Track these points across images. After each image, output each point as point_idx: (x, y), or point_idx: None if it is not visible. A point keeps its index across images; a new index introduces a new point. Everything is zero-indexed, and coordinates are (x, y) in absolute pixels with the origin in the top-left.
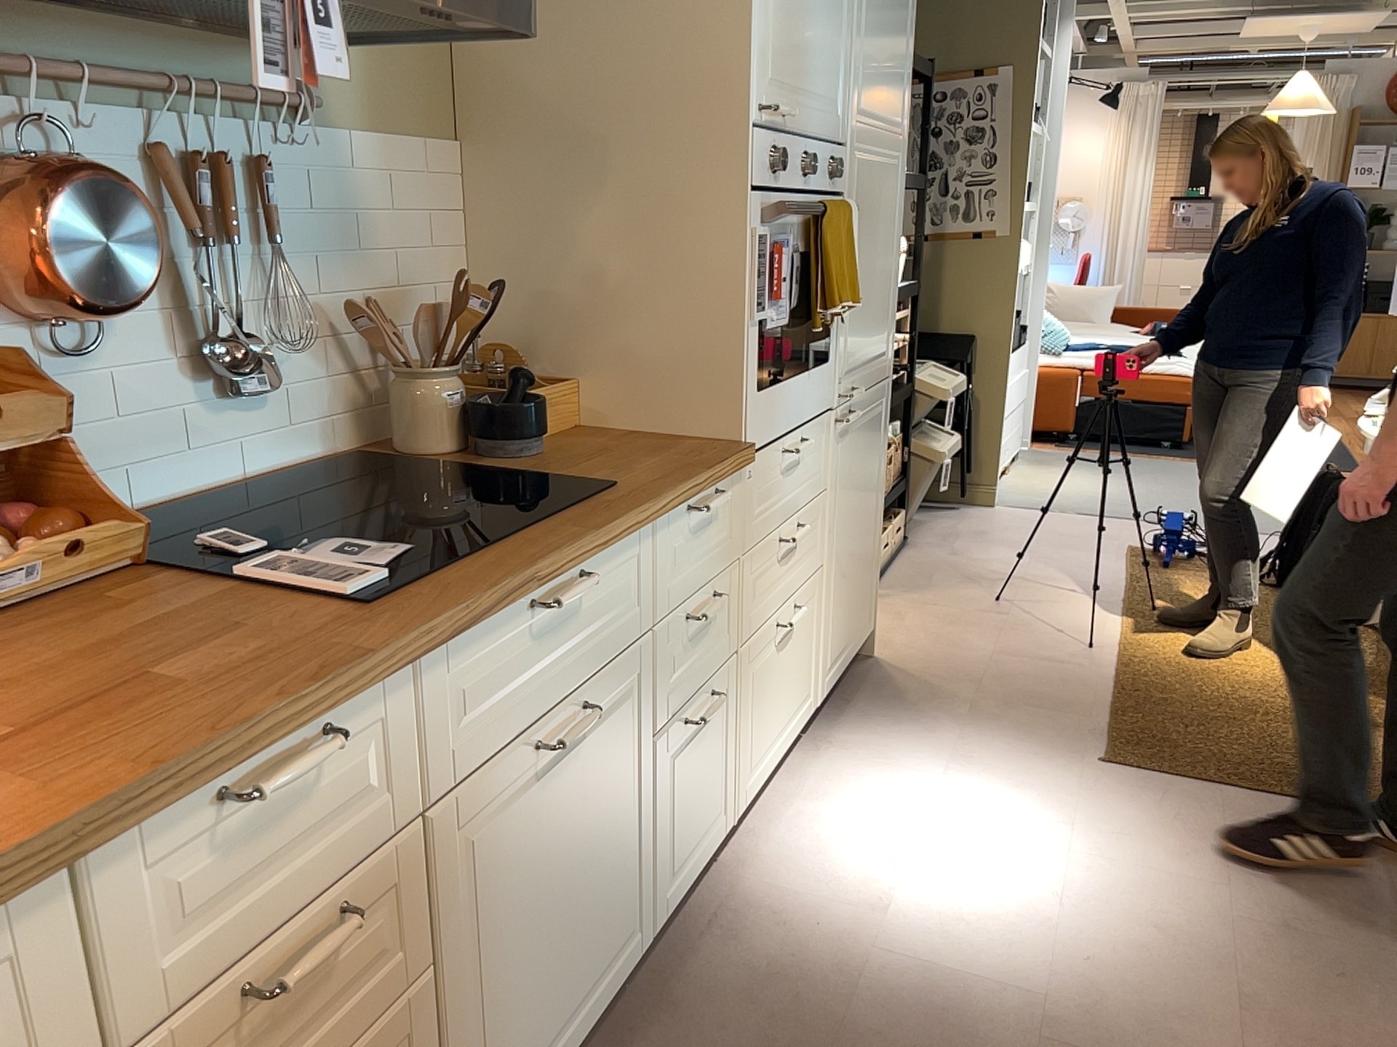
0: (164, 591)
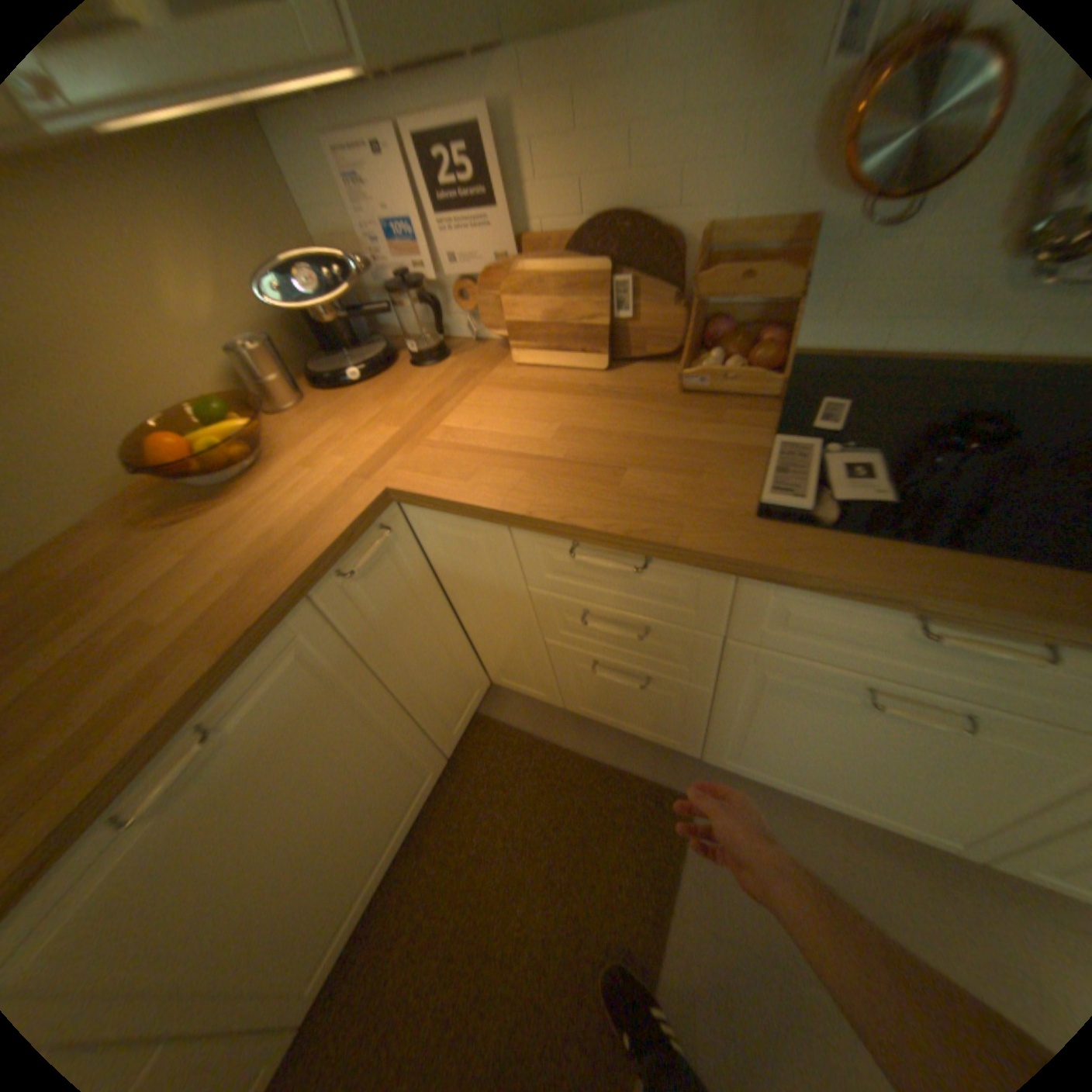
0: (745, 424)
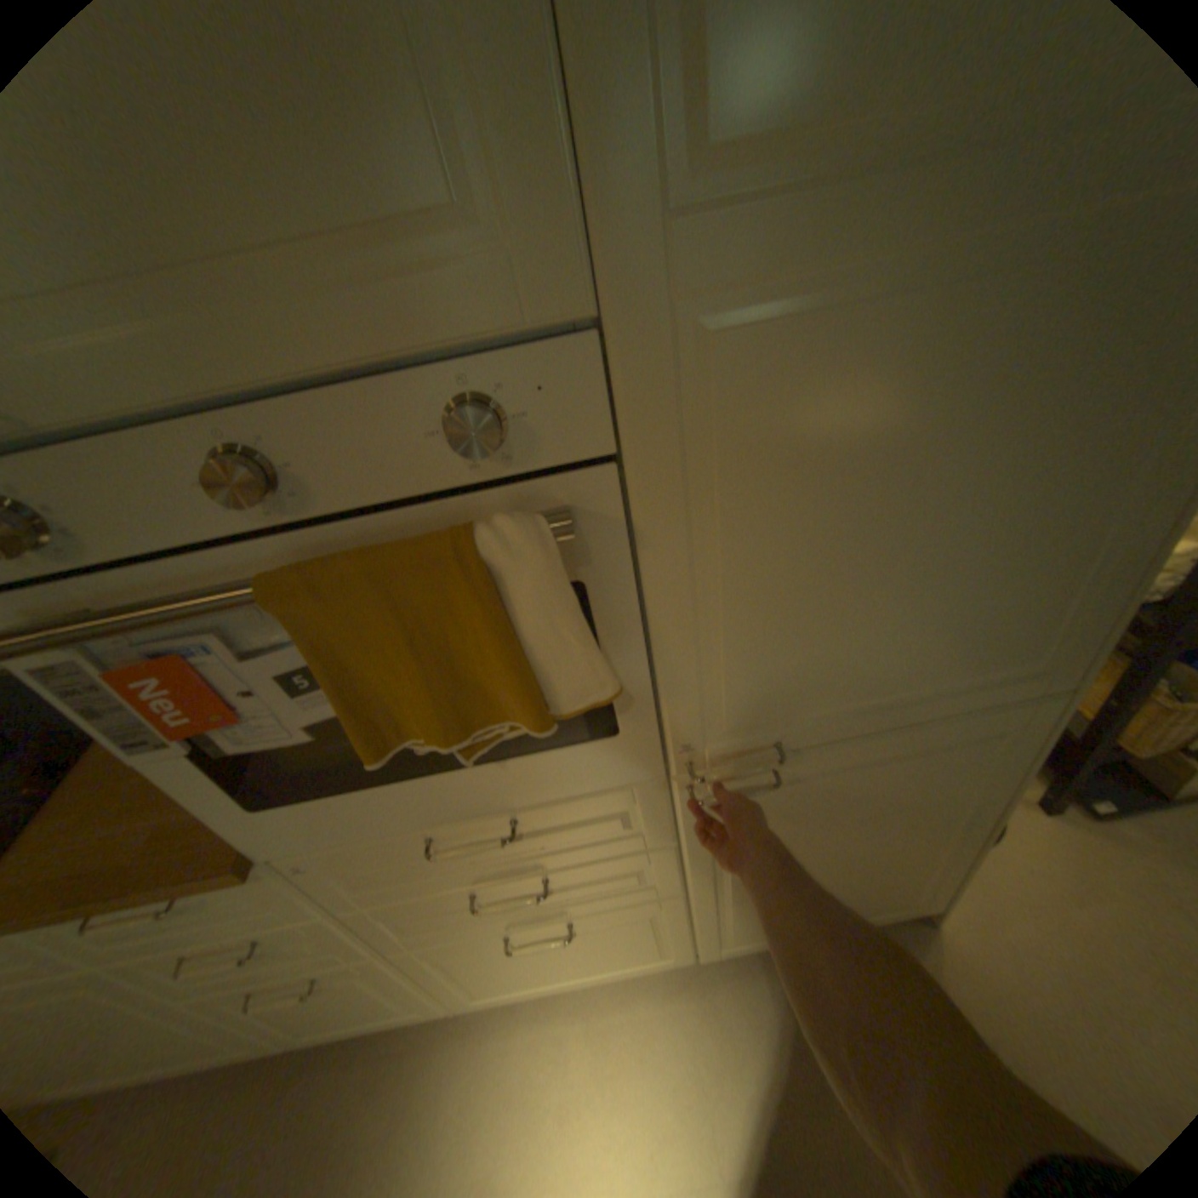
0: None
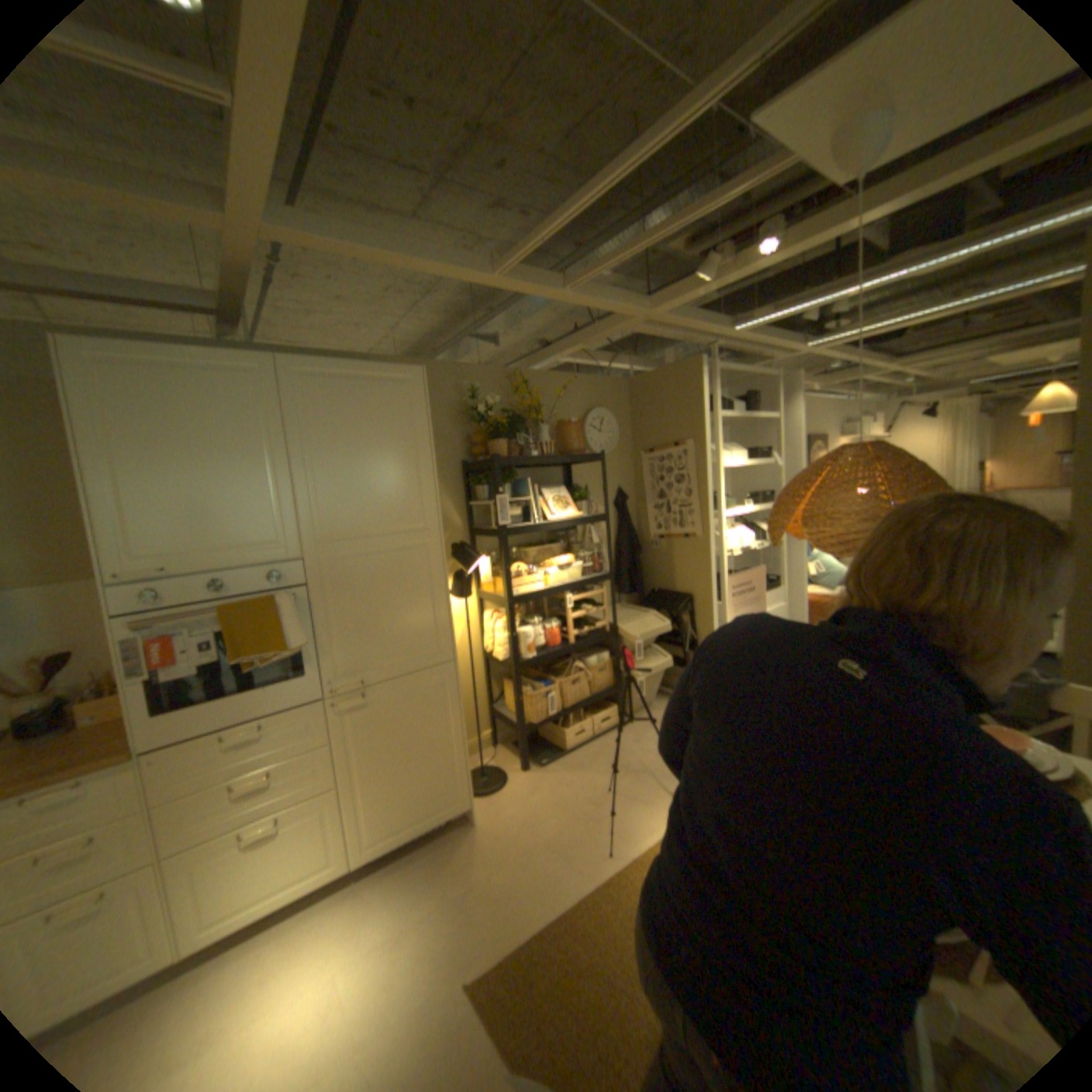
0: None
